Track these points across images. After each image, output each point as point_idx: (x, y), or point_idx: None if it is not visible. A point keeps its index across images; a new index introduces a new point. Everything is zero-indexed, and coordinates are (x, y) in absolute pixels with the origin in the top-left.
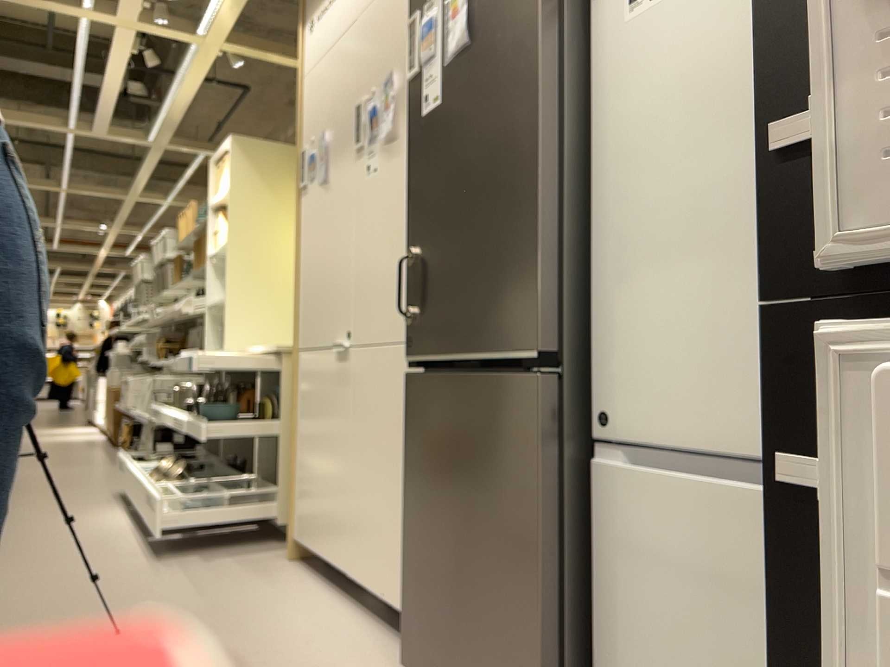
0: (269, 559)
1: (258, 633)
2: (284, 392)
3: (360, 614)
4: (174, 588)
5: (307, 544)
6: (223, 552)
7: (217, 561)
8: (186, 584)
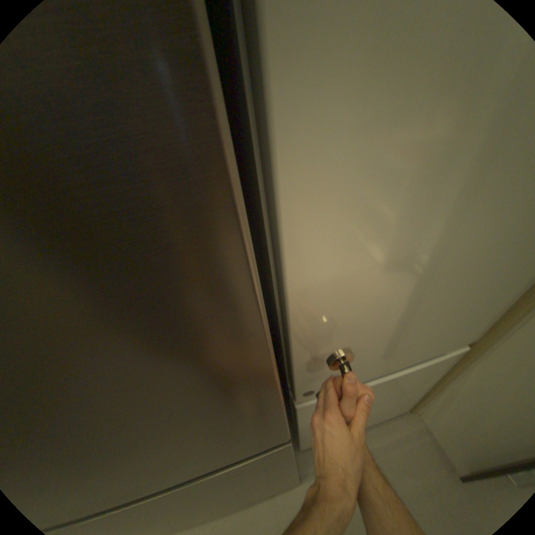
0: None
1: None
2: None
3: None
4: None
5: None
6: None
7: None
8: None
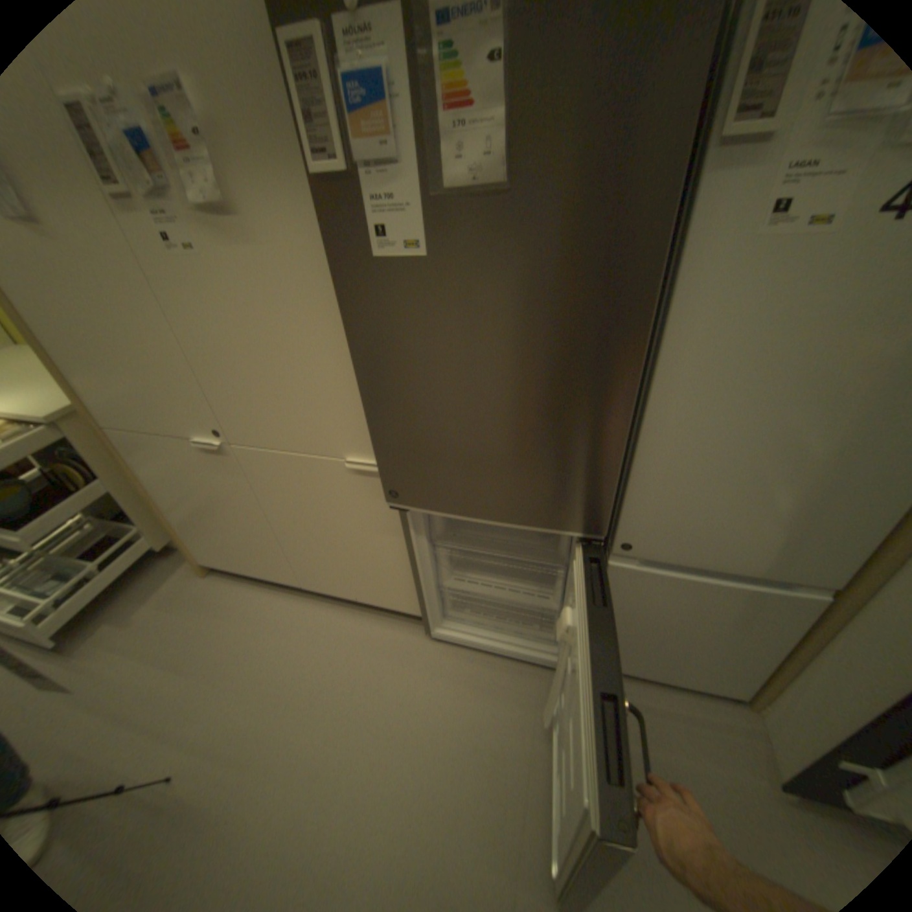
0: (181, 585)
1: (279, 678)
2: (87, 454)
3: (326, 605)
4: (135, 679)
5: (224, 568)
6: (123, 602)
7: (134, 618)
8: (141, 667)
